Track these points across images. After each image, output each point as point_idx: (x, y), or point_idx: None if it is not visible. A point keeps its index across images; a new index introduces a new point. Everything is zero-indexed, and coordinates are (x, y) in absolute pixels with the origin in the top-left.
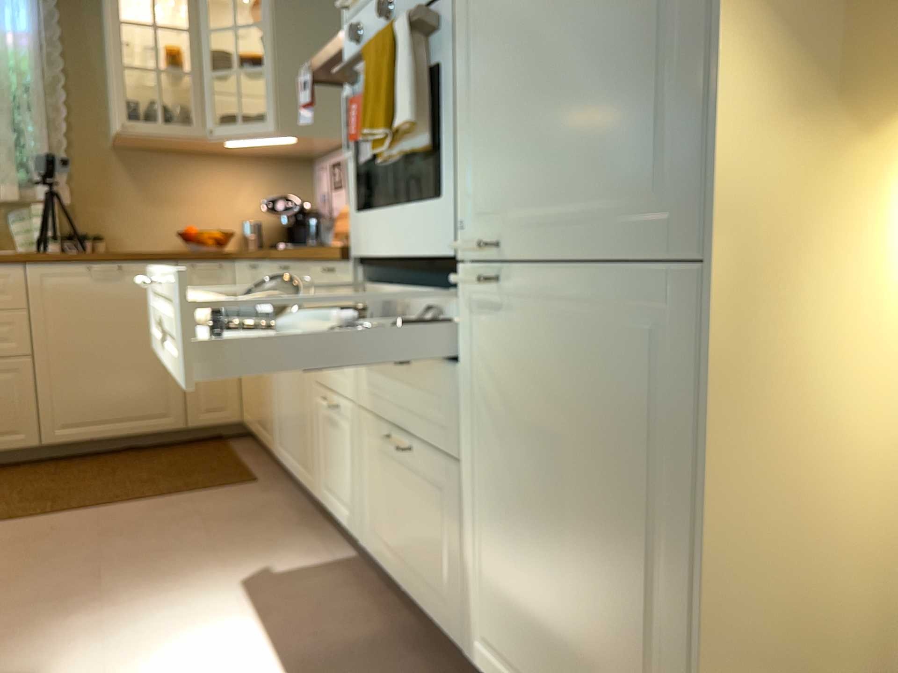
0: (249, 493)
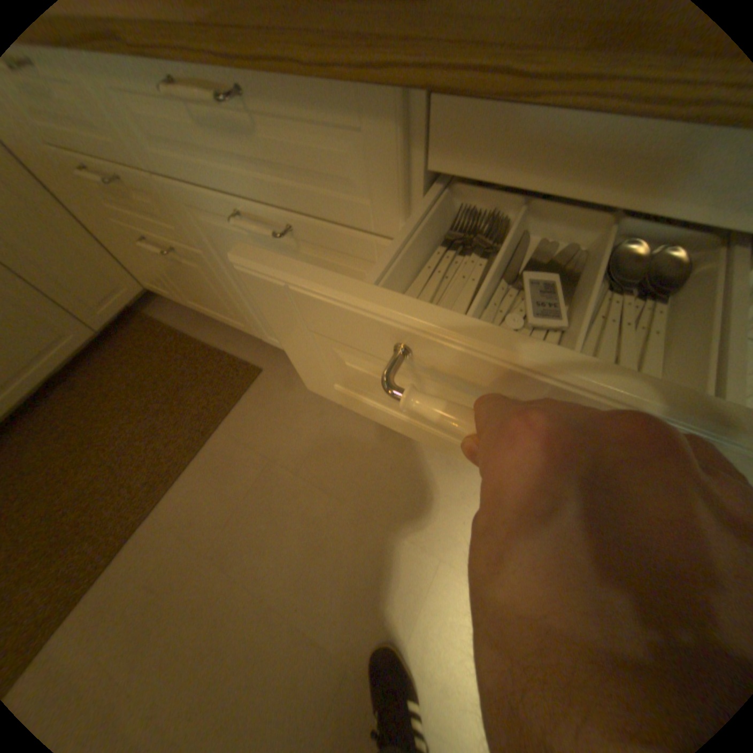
0: (273, 394)
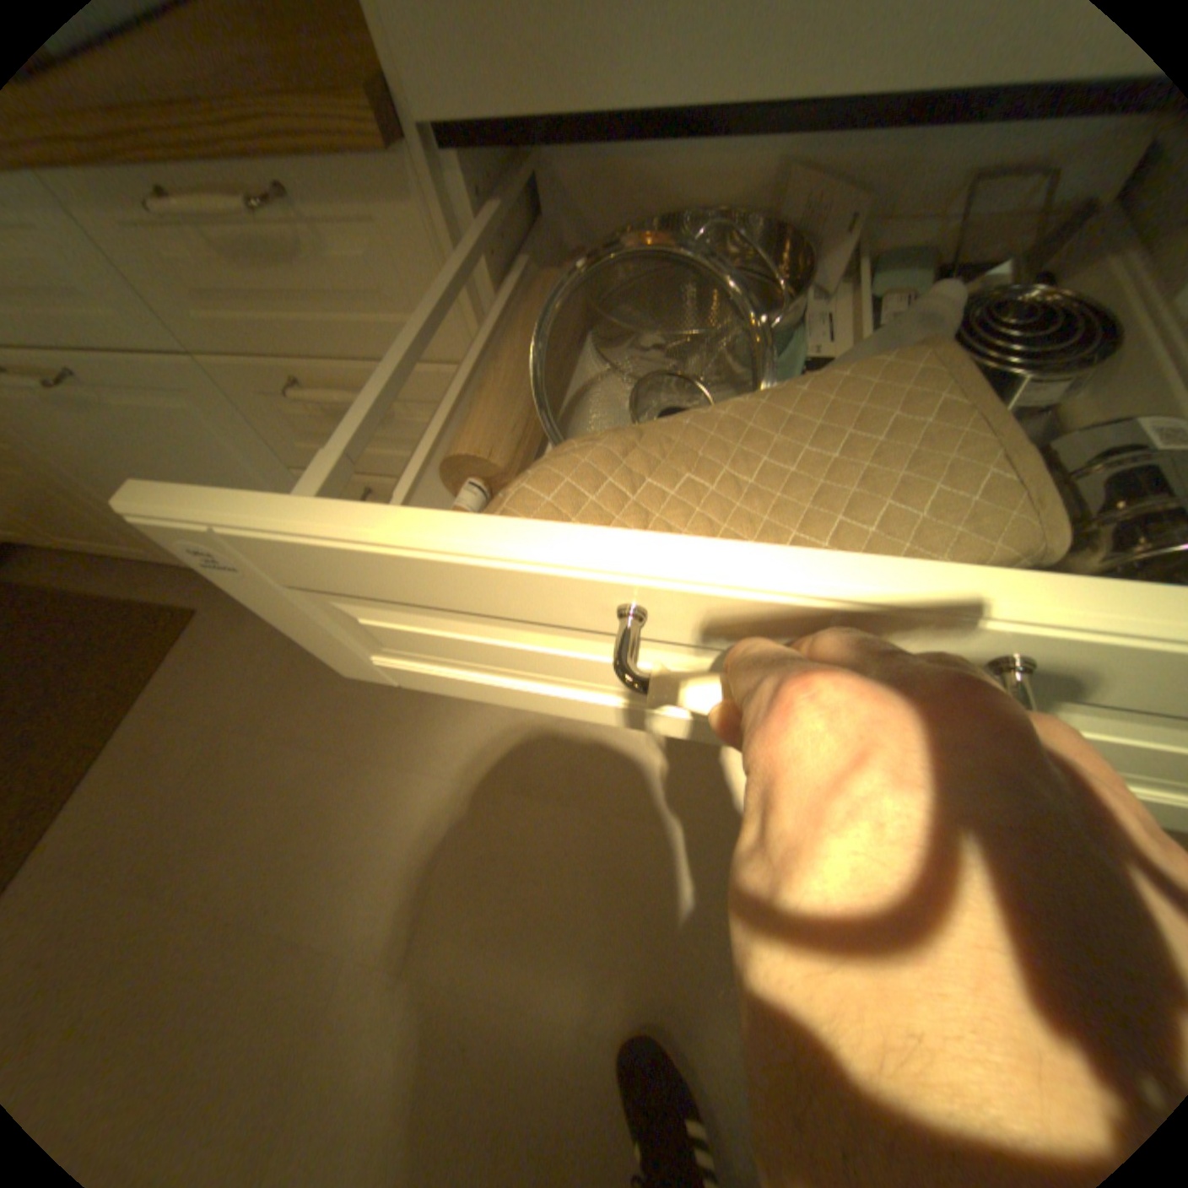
0: (218, 640)
